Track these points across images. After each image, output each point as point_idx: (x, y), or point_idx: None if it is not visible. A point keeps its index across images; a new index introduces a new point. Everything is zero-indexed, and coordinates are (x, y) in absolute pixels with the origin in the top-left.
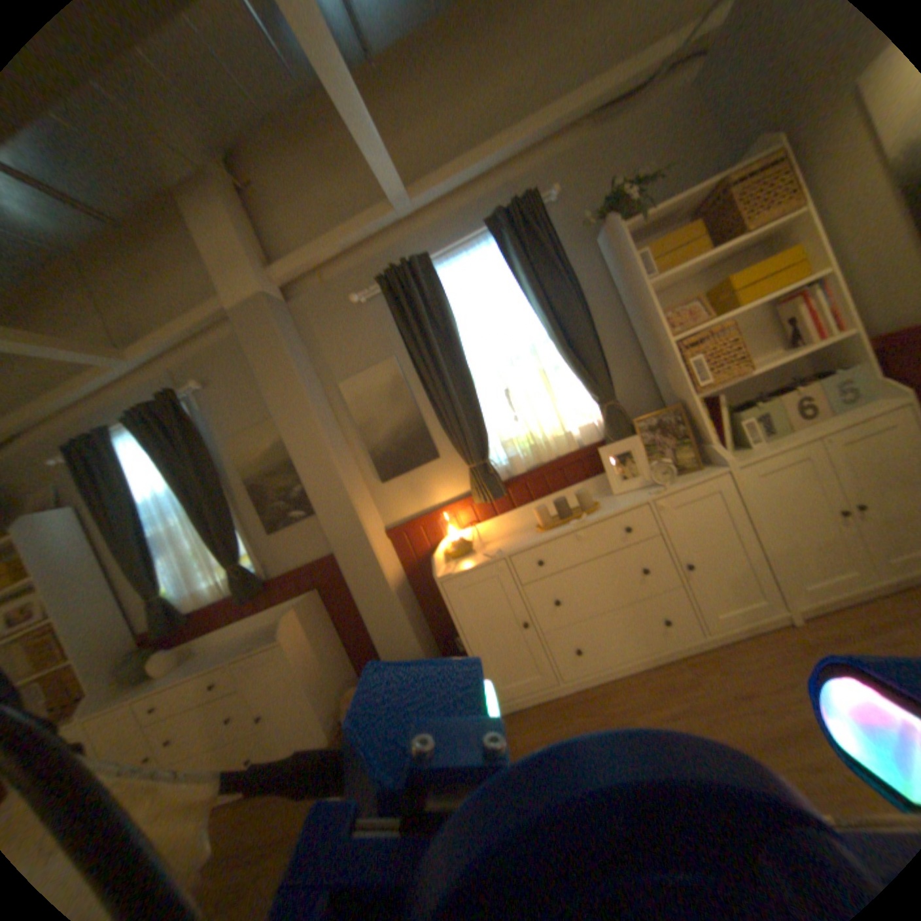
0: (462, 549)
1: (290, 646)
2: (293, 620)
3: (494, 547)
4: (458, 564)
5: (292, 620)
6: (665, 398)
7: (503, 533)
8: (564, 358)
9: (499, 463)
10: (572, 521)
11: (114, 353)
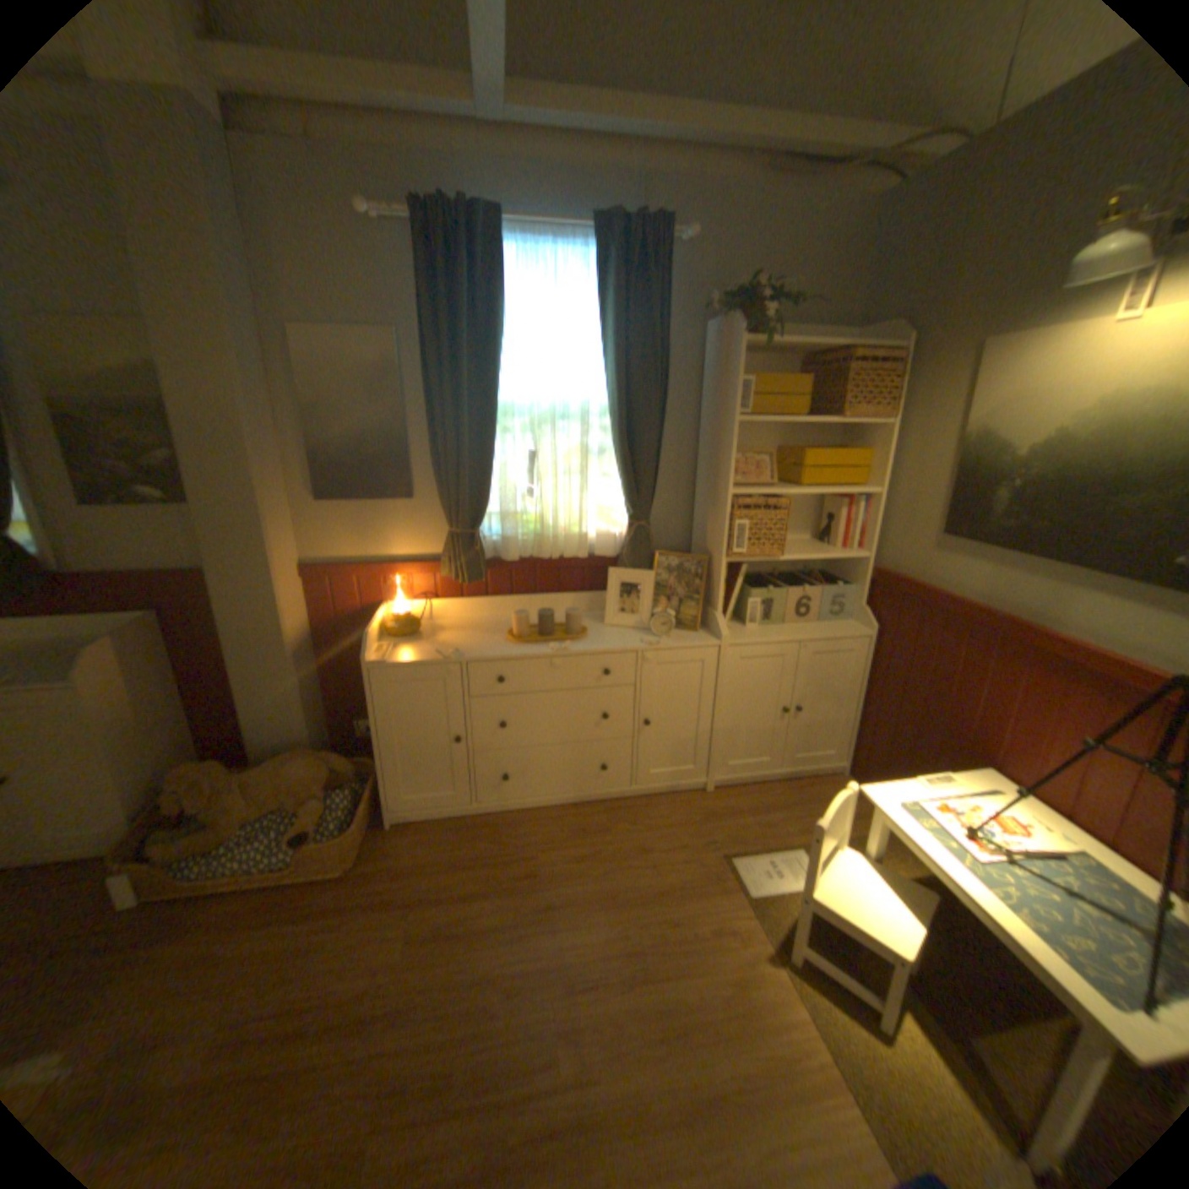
0: (406, 632)
1: (95, 695)
2: (104, 654)
3: (450, 643)
4: (398, 652)
5: (105, 656)
6: (694, 540)
7: (463, 624)
8: (616, 452)
9: (490, 541)
10: (553, 647)
11: None
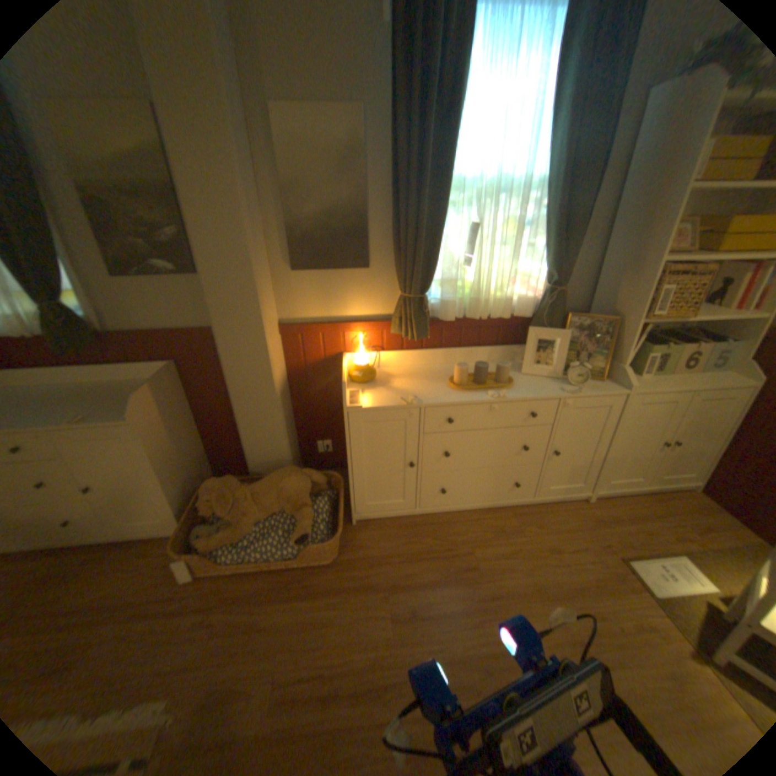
0: (368, 379)
1: (144, 427)
2: (145, 394)
3: (404, 388)
4: (367, 396)
5: (148, 397)
6: (597, 302)
7: (406, 371)
8: (550, 222)
9: (432, 303)
10: (492, 394)
11: None
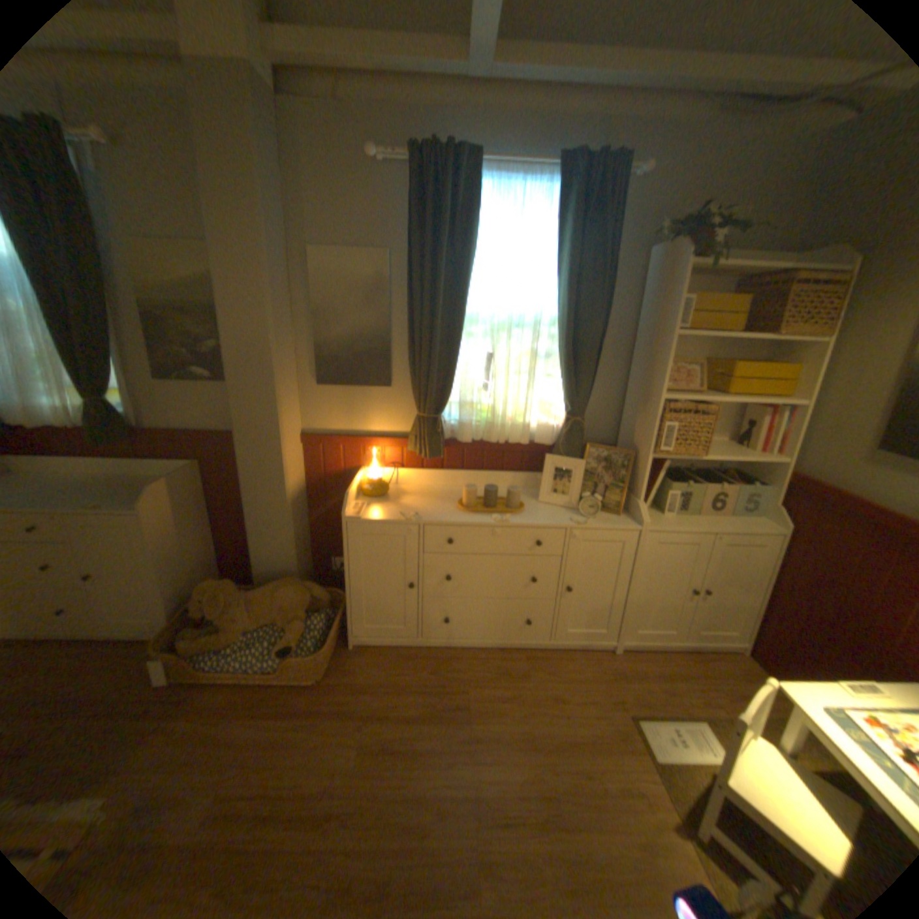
0: (378, 494)
1: (151, 521)
2: (161, 491)
3: (411, 506)
4: (370, 510)
5: (161, 493)
6: (621, 435)
7: (422, 490)
8: (561, 356)
9: (449, 424)
10: (495, 518)
11: None
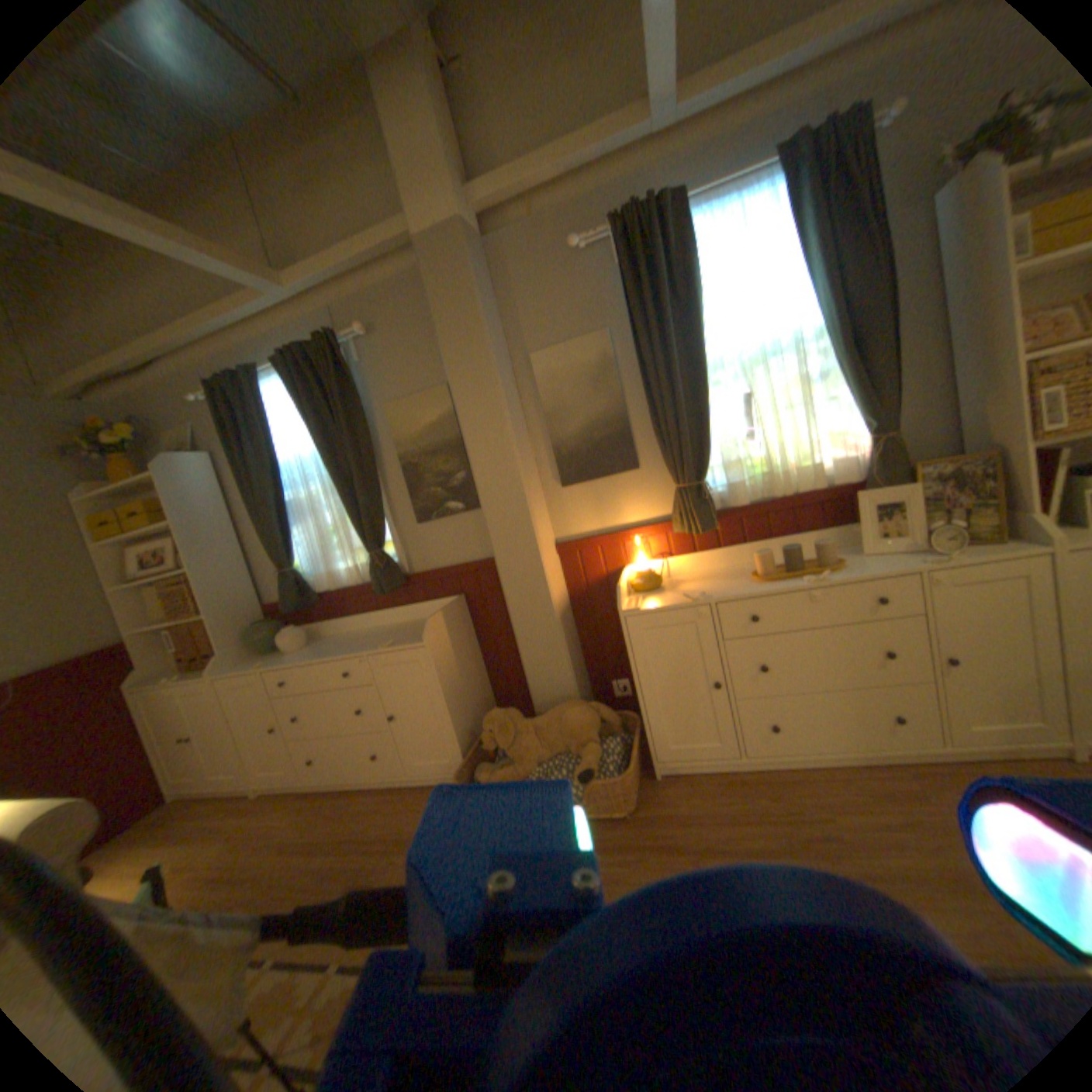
0: (650, 585)
1: (436, 651)
2: (438, 625)
3: (693, 589)
4: (647, 600)
5: (440, 624)
6: (968, 441)
7: (702, 575)
8: (842, 365)
9: (716, 489)
10: (809, 578)
11: (273, 277)
